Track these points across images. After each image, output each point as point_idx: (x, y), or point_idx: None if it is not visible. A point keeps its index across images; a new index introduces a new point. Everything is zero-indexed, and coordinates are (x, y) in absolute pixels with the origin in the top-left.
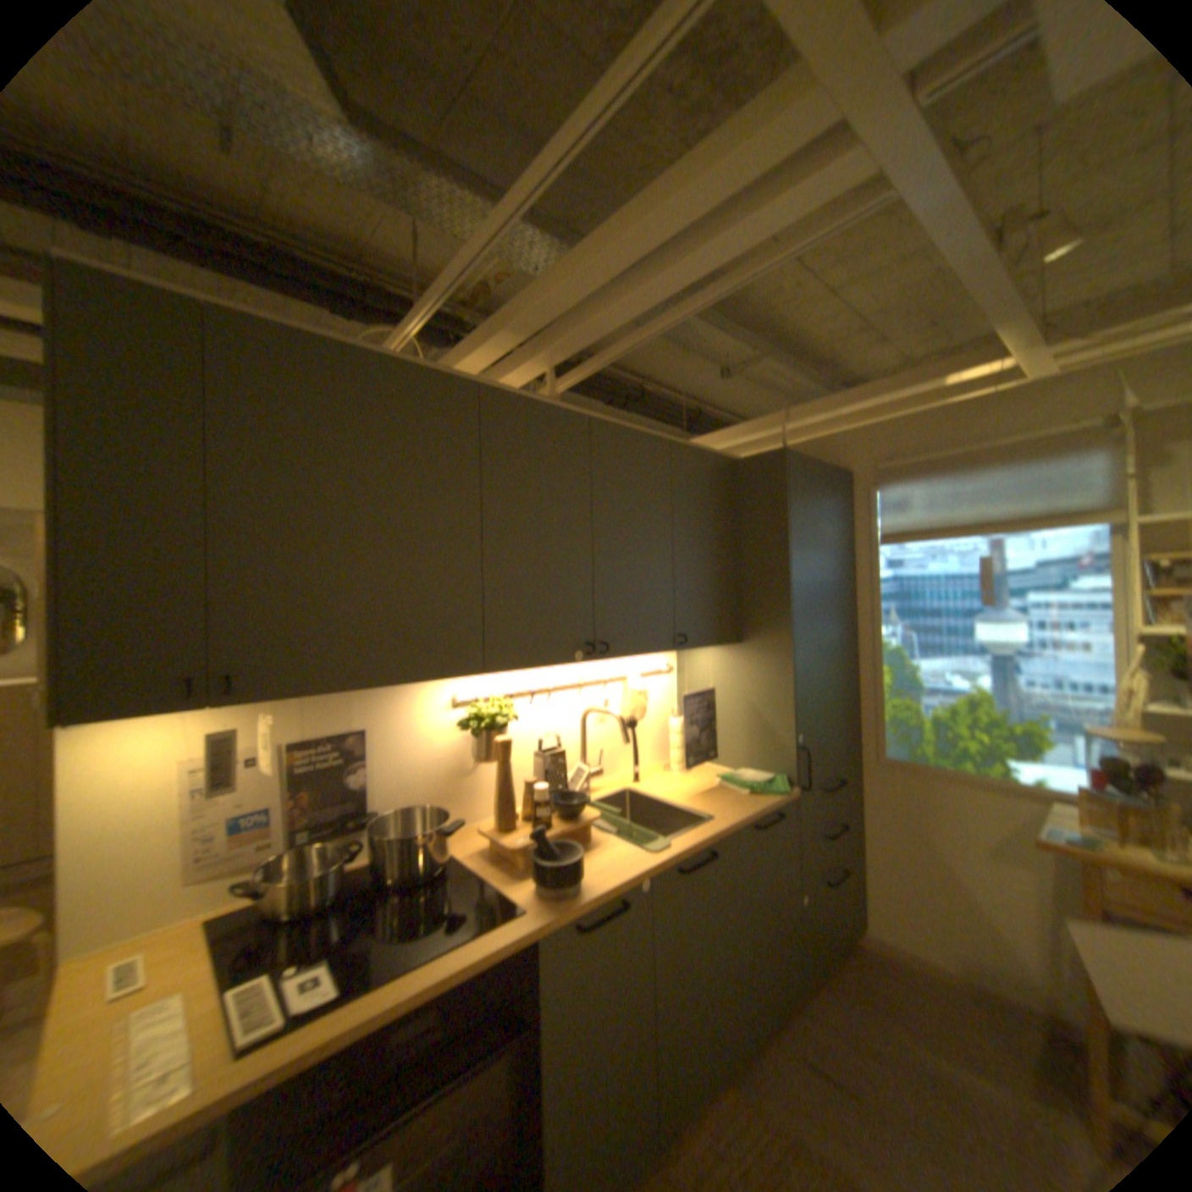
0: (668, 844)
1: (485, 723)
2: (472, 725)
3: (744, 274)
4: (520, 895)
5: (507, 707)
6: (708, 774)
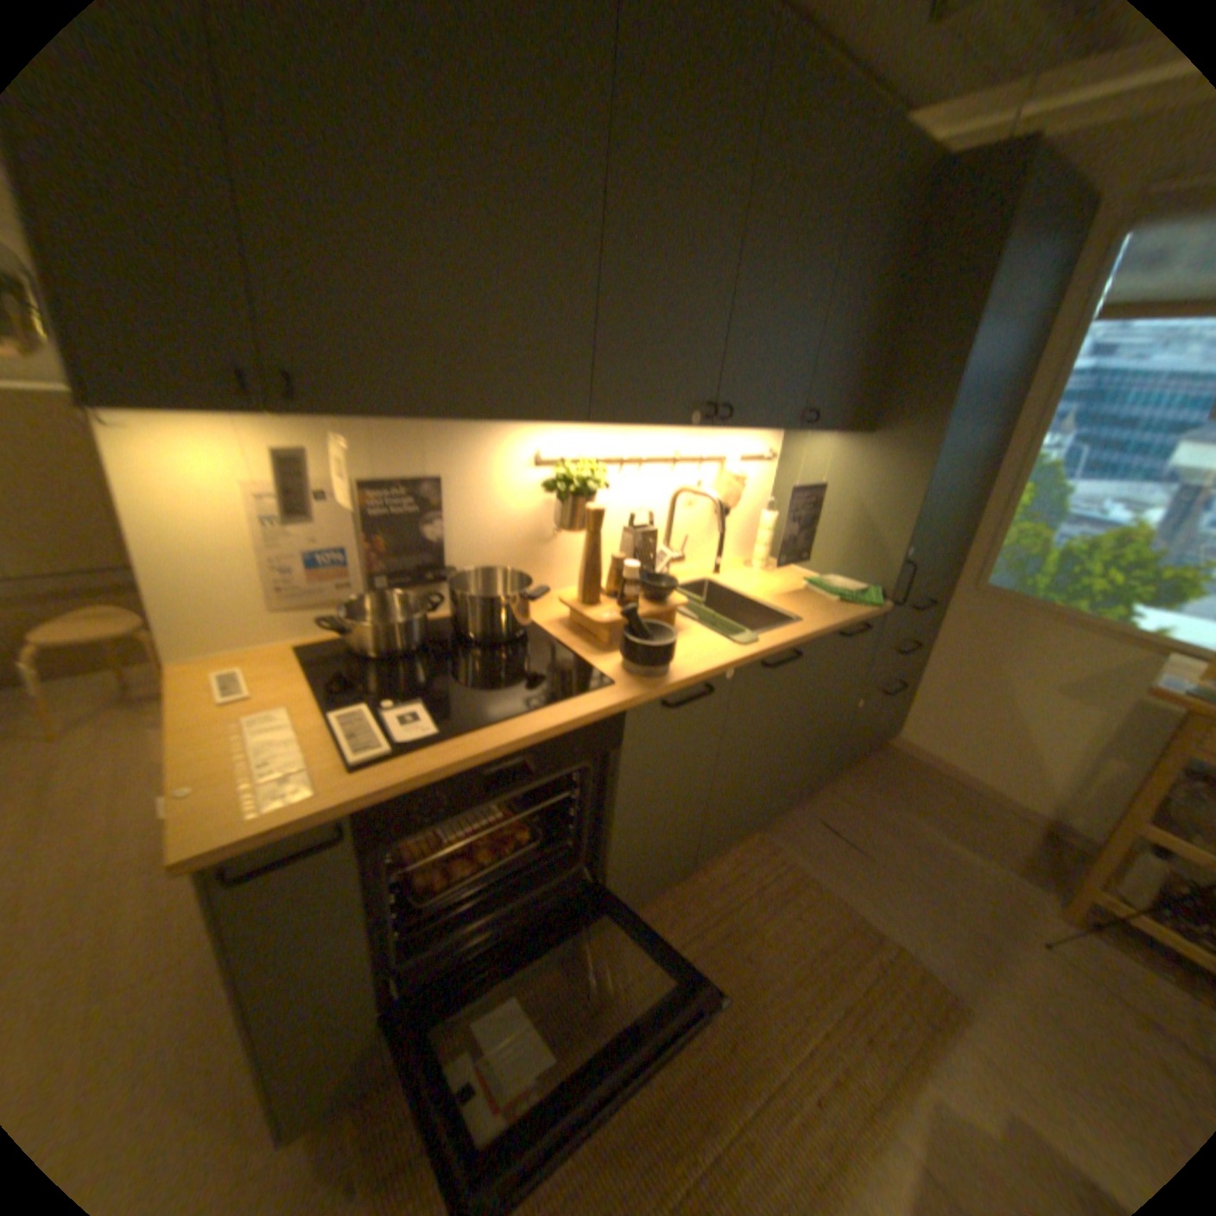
0: (756, 637)
1: (574, 485)
2: (560, 486)
3: None
4: (606, 664)
5: (599, 470)
6: (792, 574)
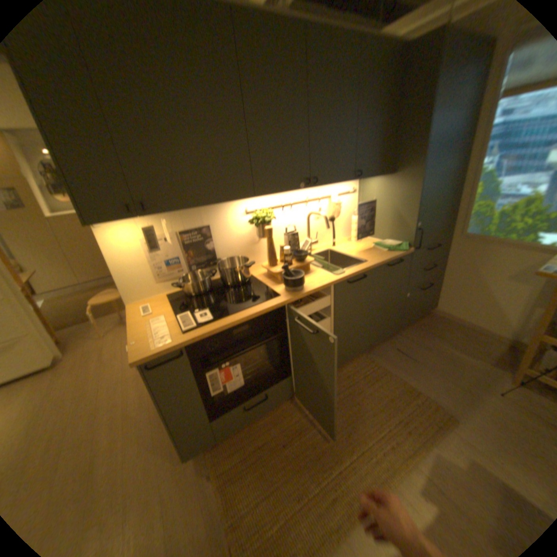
0: (343, 271)
1: (259, 221)
2: (254, 222)
3: None
4: (278, 289)
5: (270, 213)
6: (369, 242)
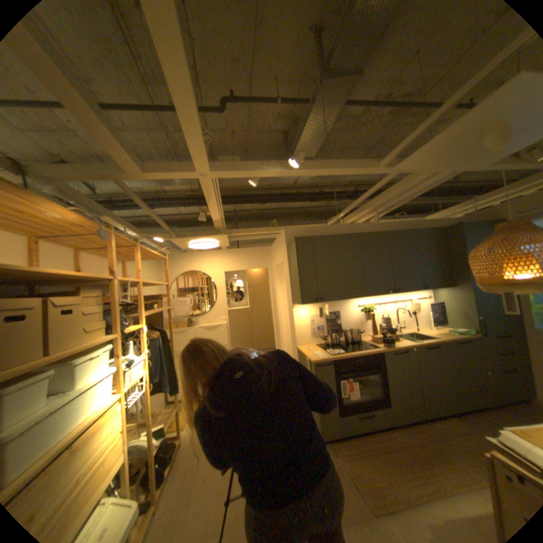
0: (422, 342)
1: (367, 310)
2: (364, 310)
3: (427, 188)
4: (379, 346)
5: (372, 306)
6: (446, 330)
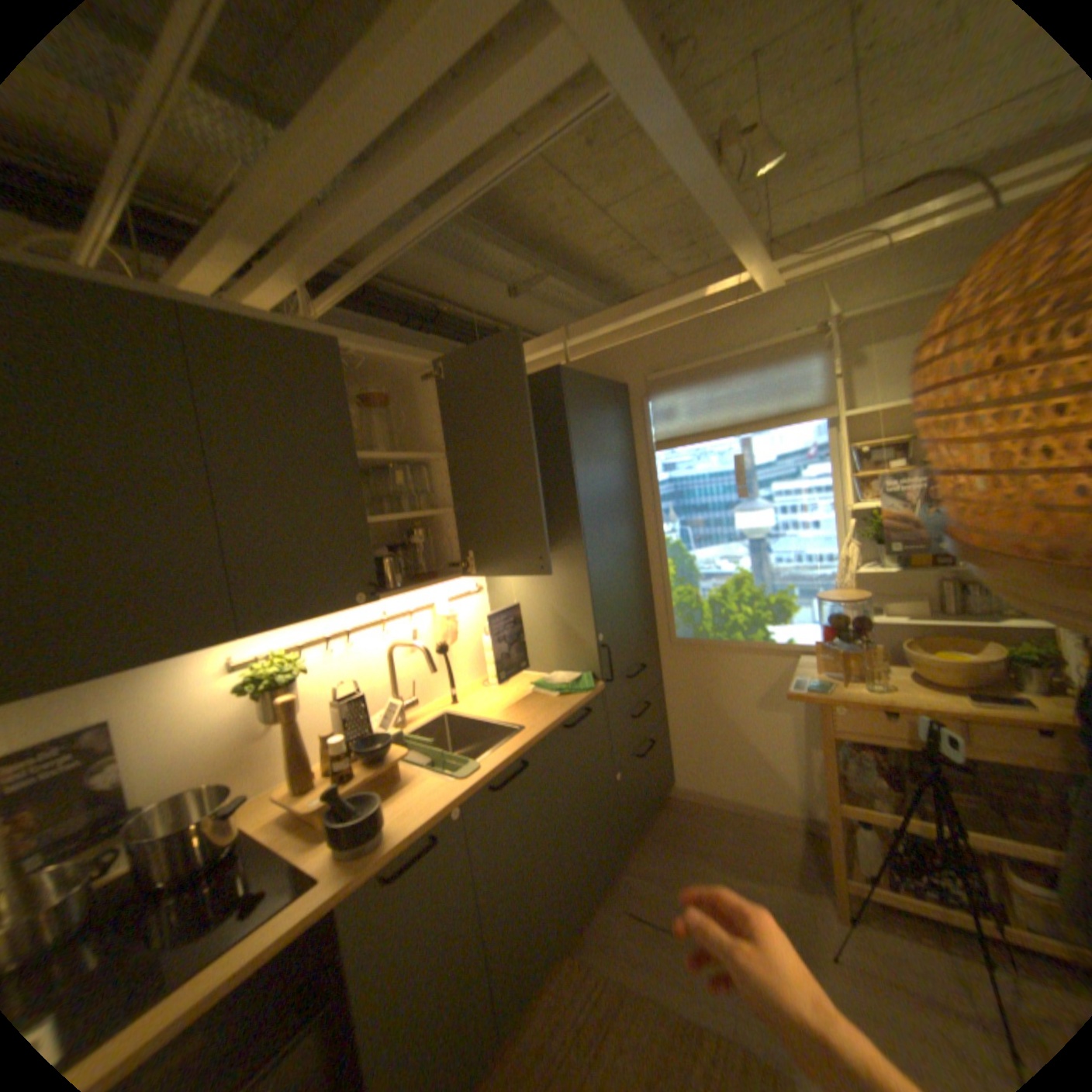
0: (477, 765)
1: (265, 684)
2: (250, 690)
3: (482, 180)
4: (316, 860)
5: (293, 661)
6: (524, 682)
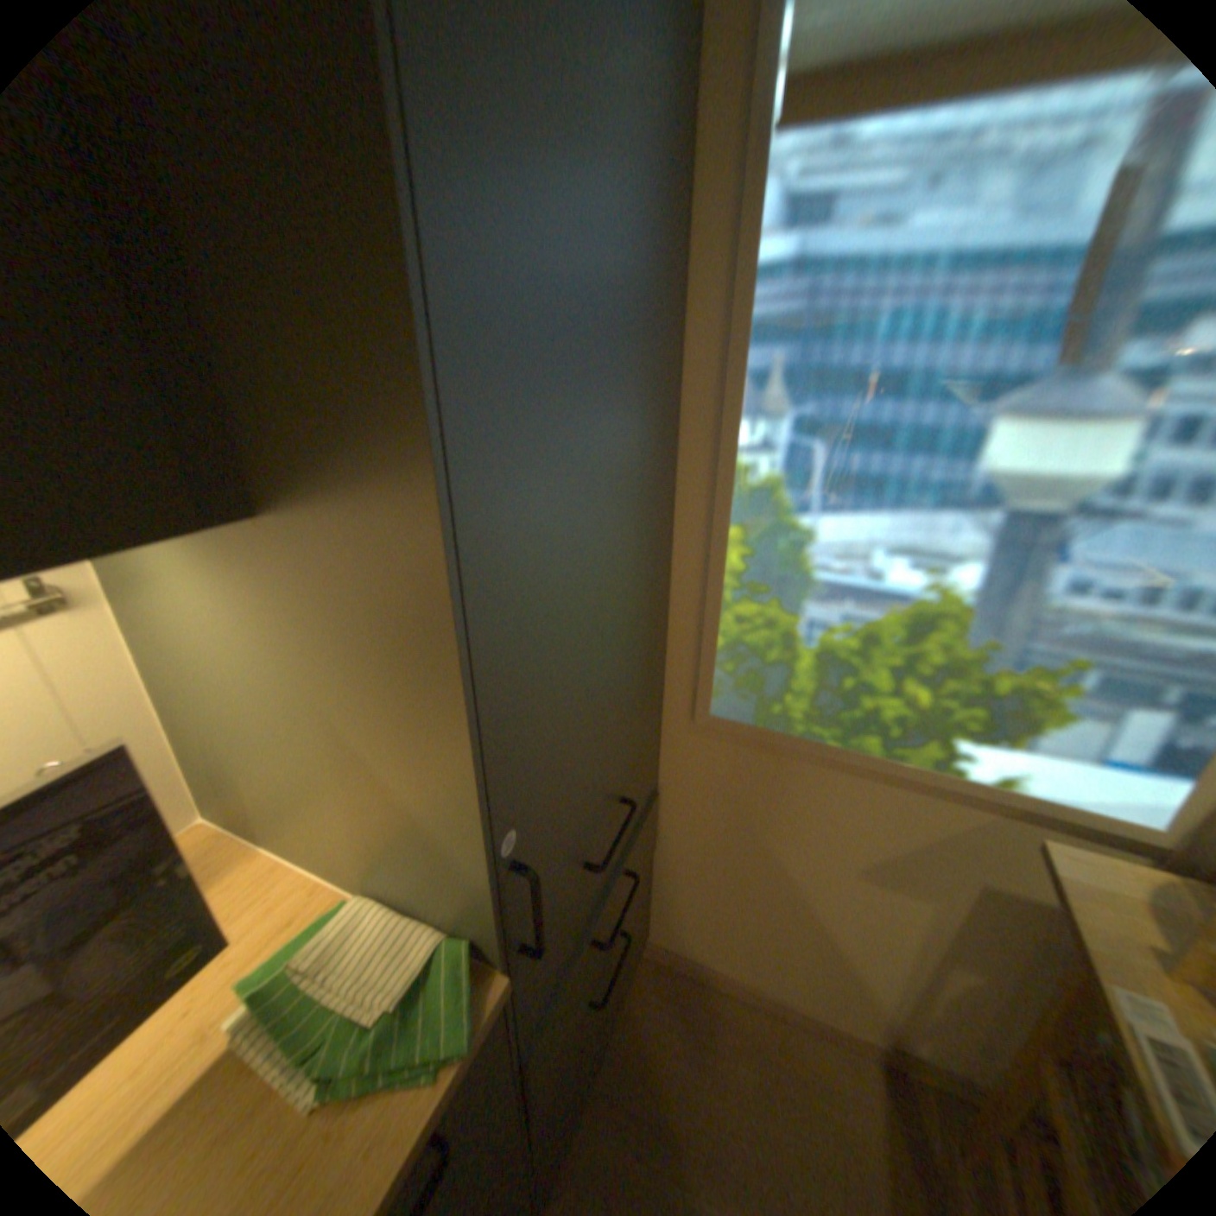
0: None
1: None
2: None
3: None
4: None
5: None
6: (245, 925)
